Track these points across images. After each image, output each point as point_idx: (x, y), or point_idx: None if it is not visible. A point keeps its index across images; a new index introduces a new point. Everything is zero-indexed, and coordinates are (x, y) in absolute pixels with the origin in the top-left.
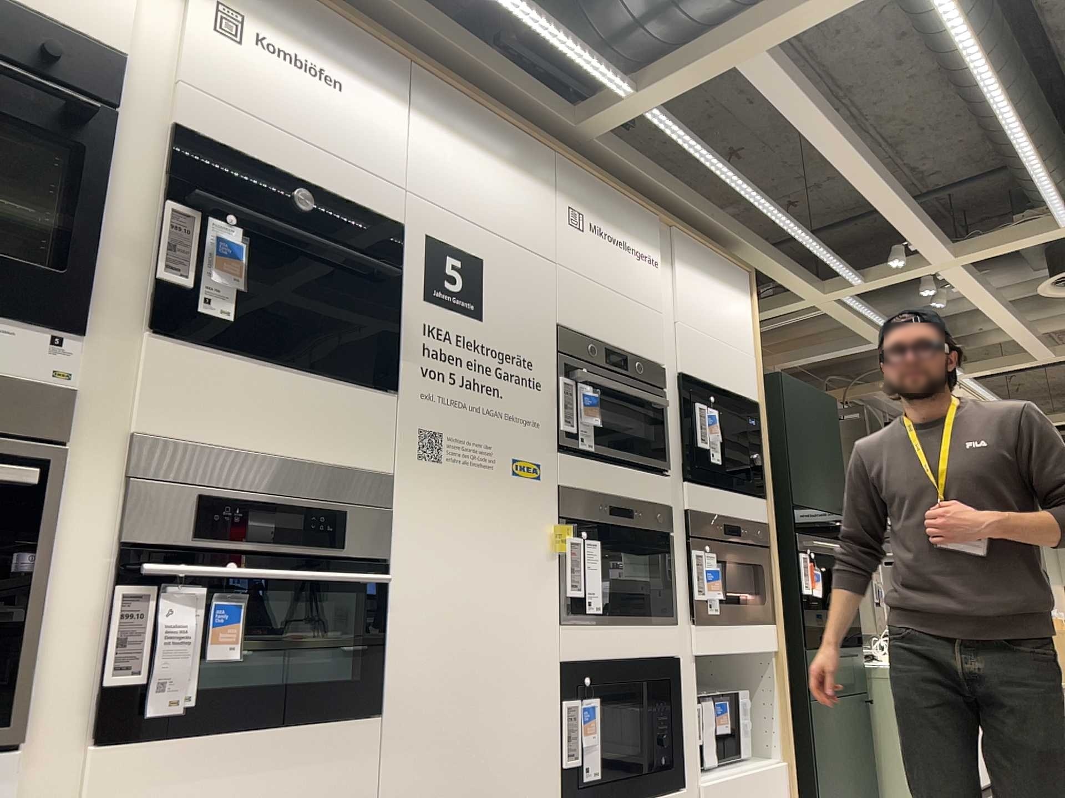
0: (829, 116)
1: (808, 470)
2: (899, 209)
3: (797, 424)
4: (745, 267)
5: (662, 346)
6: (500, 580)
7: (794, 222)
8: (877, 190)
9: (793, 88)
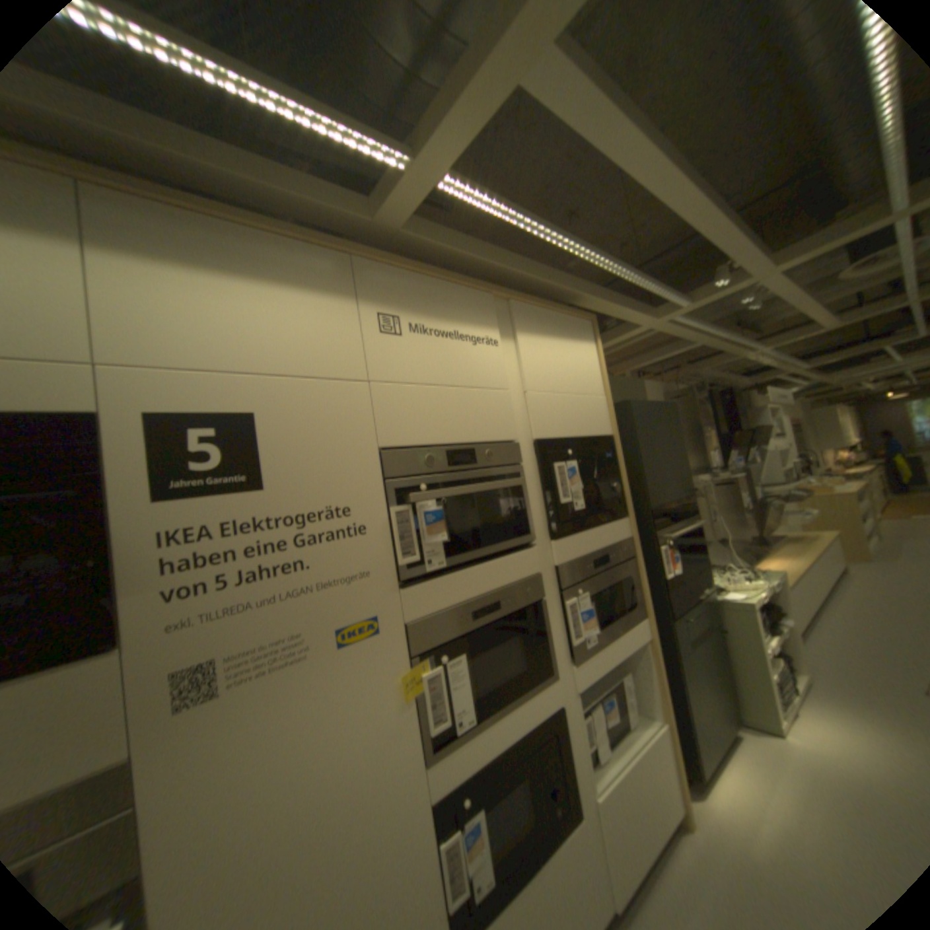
0: (655, 136)
1: (661, 474)
2: (731, 230)
3: (648, 440)
4: (588, 318)
5: (512, 424)
6: (334, 776)
7: (627, 267)
8: (710, 216)
9: (605, 100)
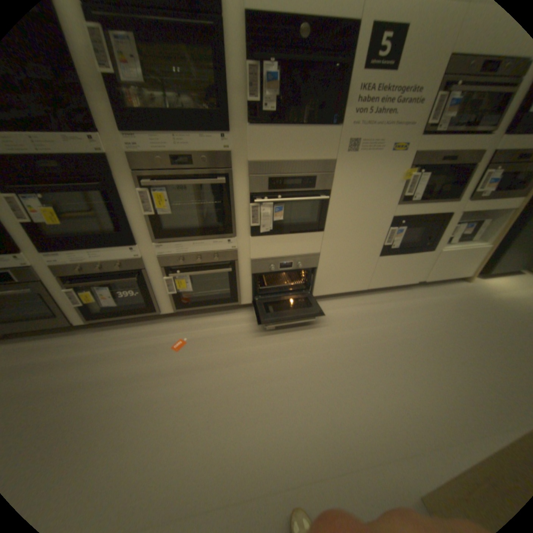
0: None
1: None
2: None
3: None
4: None
5: None
6: (375, 191)
7: None
8: None
9: None
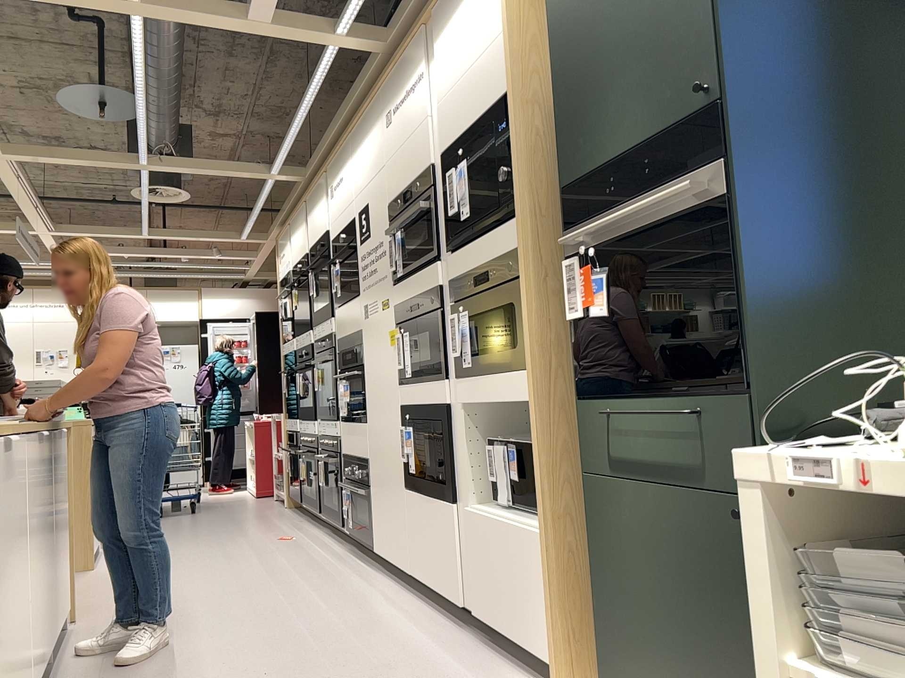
0: None
1: (602, 99)
2: None
3: (579, 40)
4: None
5: (429, 148)
6: (382, 365)
7: None
8: None
9: None
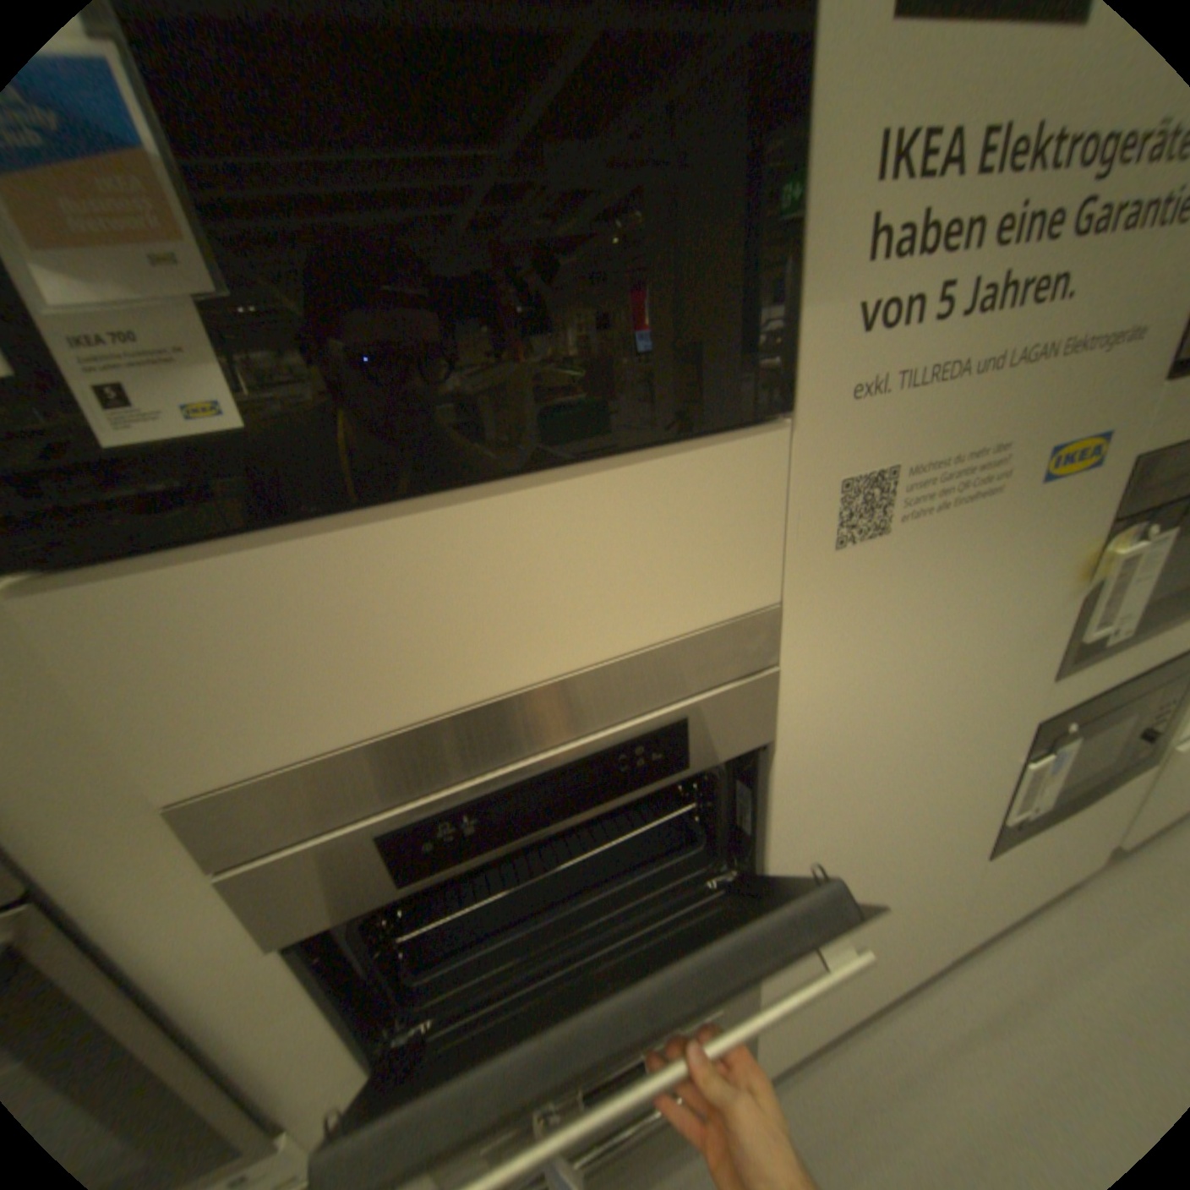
0: None
1: None
2: None
3: None
4: None
5: None
6: (973, 671)
7: None
8: None
9: None
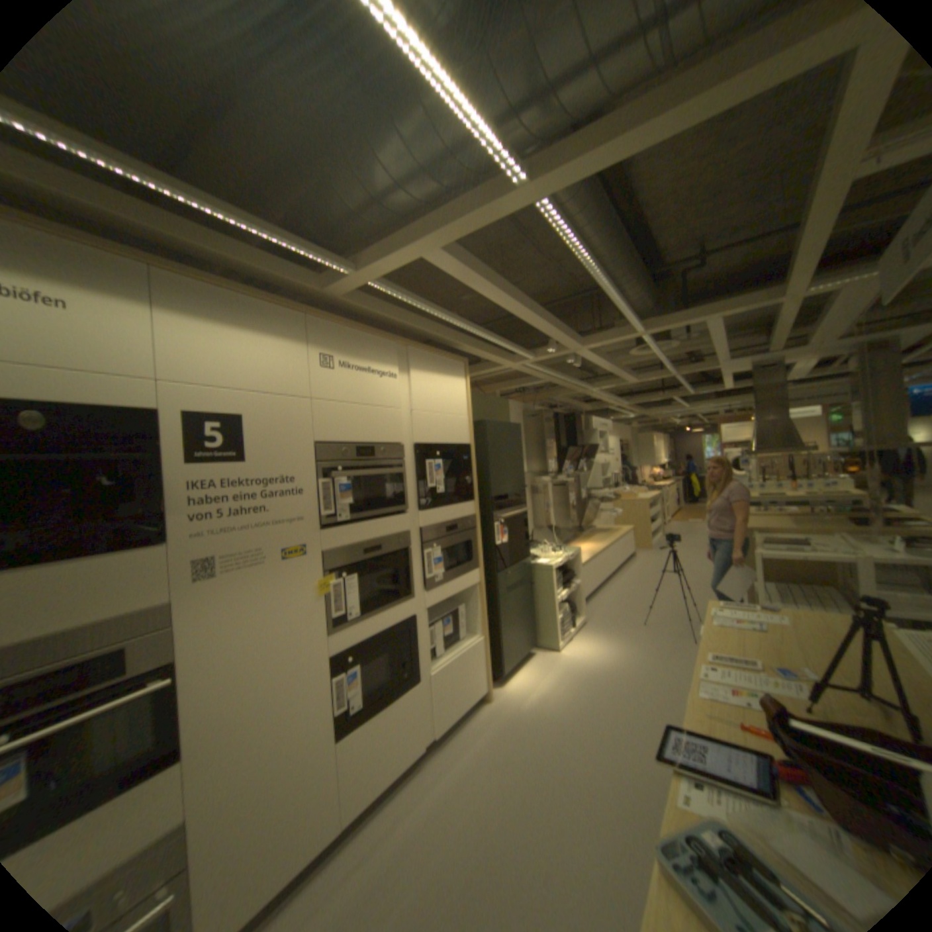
0: (496, 282)
1: (501, 473)
2: (549, 327)
3: (495, 449)
4: (461, 361)
5: (400, 432)
6: (275, 631)
7: (489, 333)
8: (534, 319)
9: (466, 269)
